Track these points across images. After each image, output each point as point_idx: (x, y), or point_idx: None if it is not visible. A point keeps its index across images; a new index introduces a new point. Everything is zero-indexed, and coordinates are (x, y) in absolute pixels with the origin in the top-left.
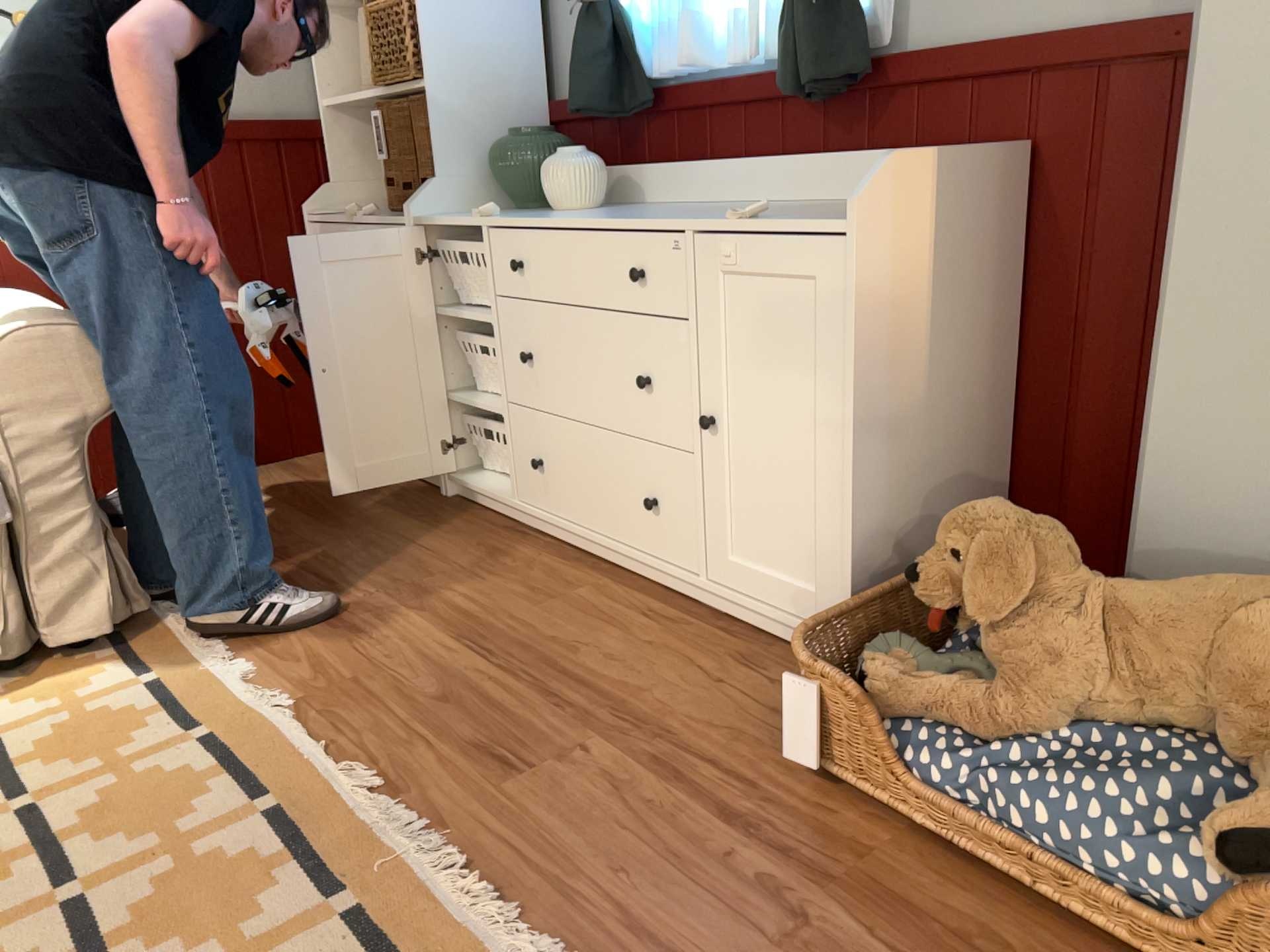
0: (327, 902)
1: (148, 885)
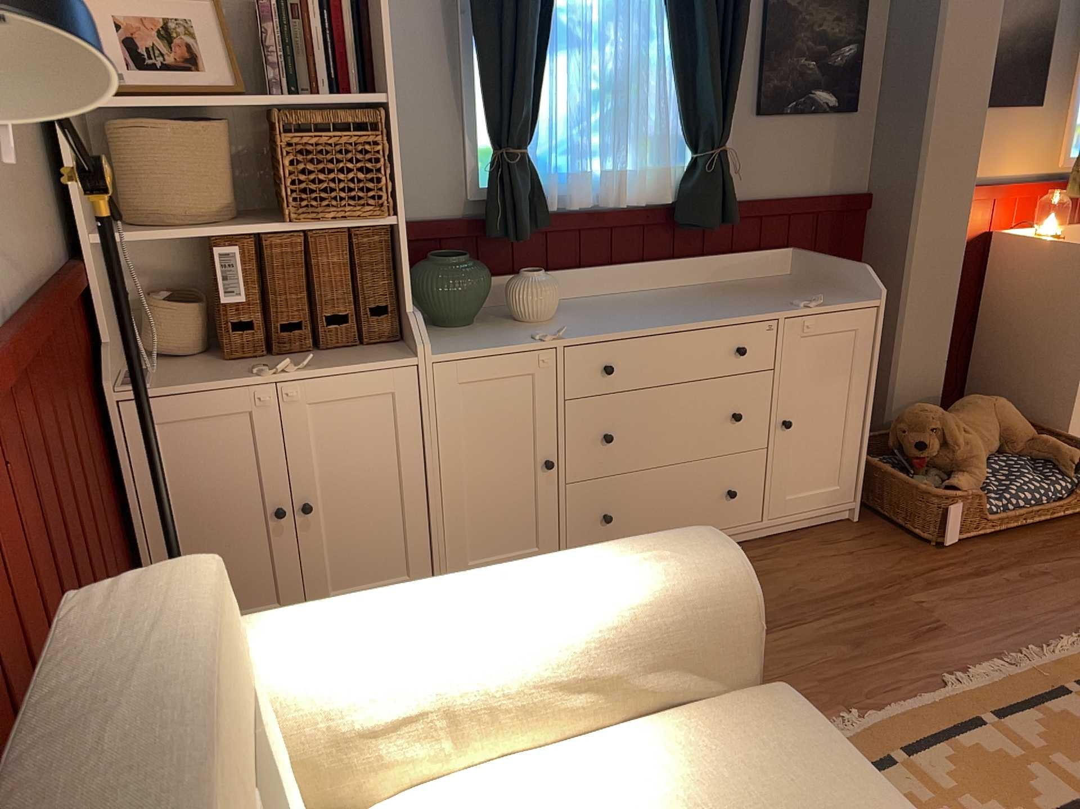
0: (1075, 695)
1: (1078, 768)
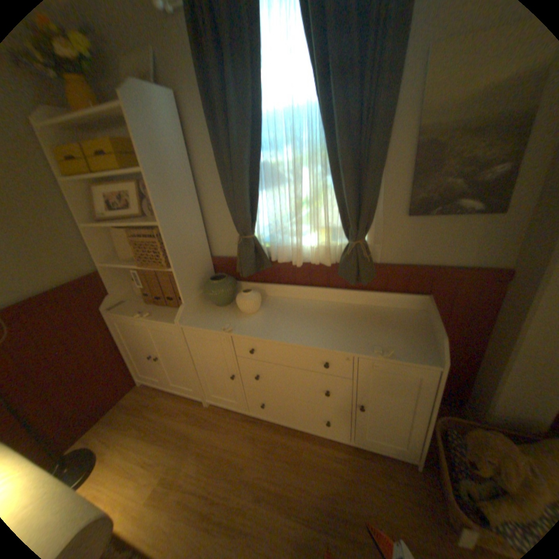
0: None
1: None
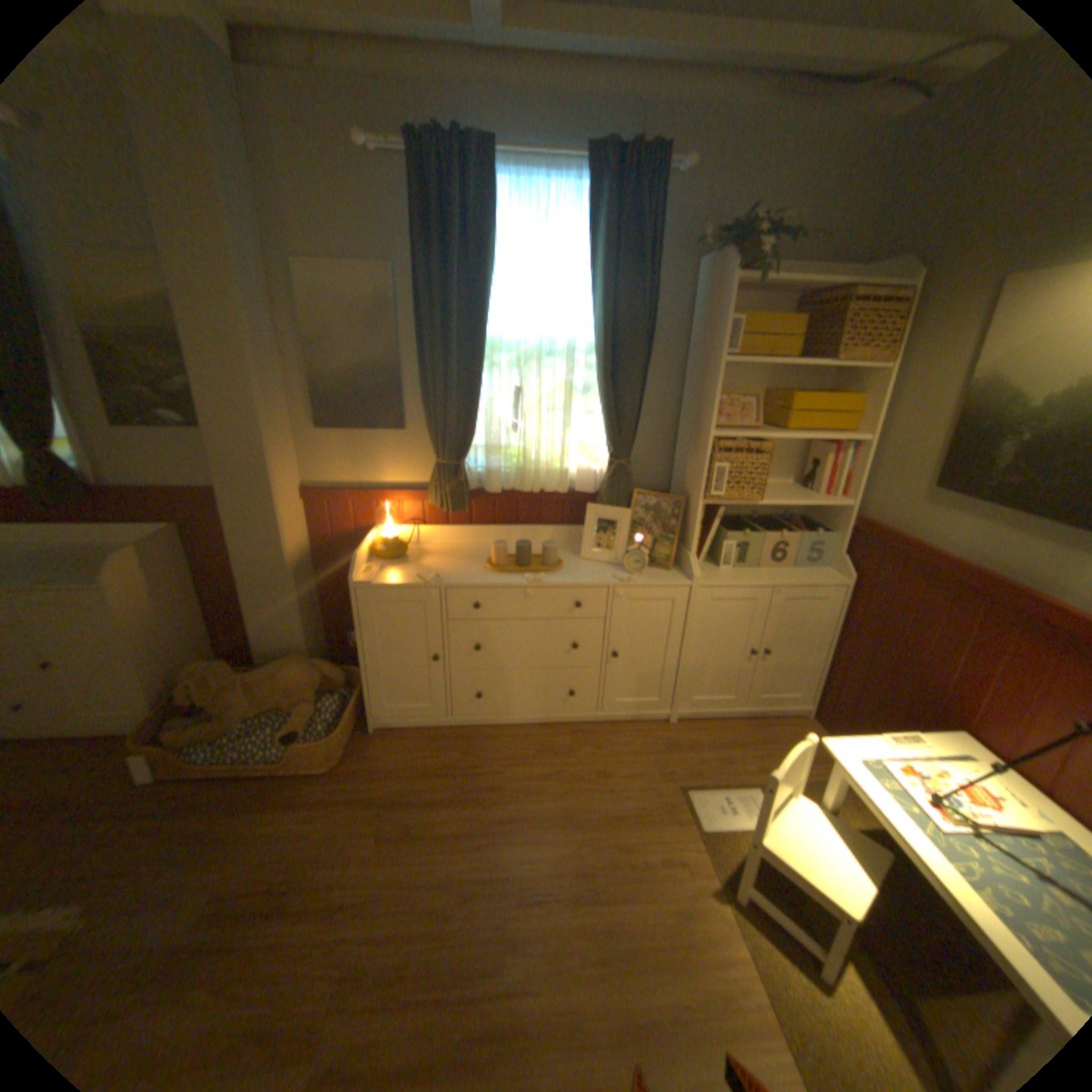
0: None
1: None
